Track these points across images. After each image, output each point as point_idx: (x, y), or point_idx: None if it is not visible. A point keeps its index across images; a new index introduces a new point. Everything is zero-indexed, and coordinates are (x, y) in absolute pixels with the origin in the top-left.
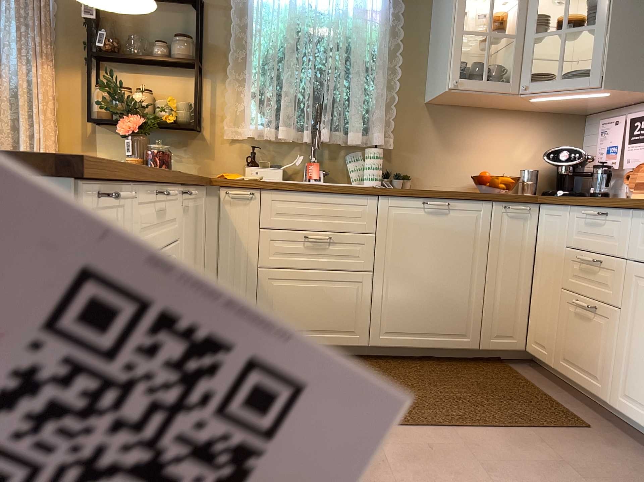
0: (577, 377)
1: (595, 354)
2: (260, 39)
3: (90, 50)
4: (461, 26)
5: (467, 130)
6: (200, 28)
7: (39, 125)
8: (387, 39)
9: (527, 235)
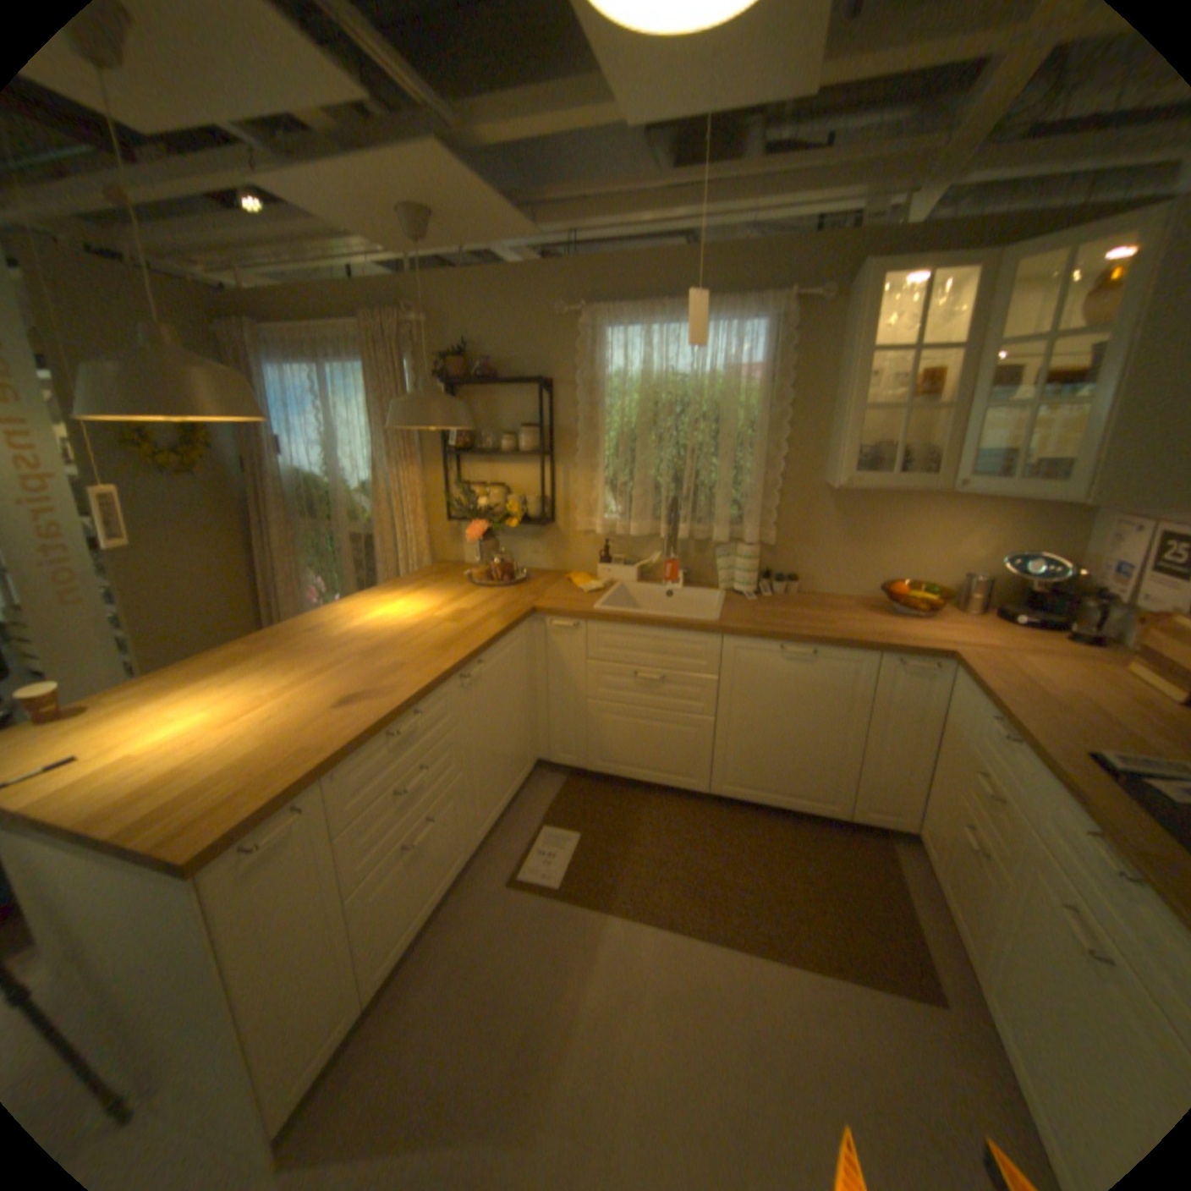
0: (957, 921)
1: (979, 913)
2: (610, 417)
3: (444, 445)
4: (862, 398)
5: (886, 517)
6: (540, 416)
7: (406, 526)
8: (769, 403)
9: (932, 699)
